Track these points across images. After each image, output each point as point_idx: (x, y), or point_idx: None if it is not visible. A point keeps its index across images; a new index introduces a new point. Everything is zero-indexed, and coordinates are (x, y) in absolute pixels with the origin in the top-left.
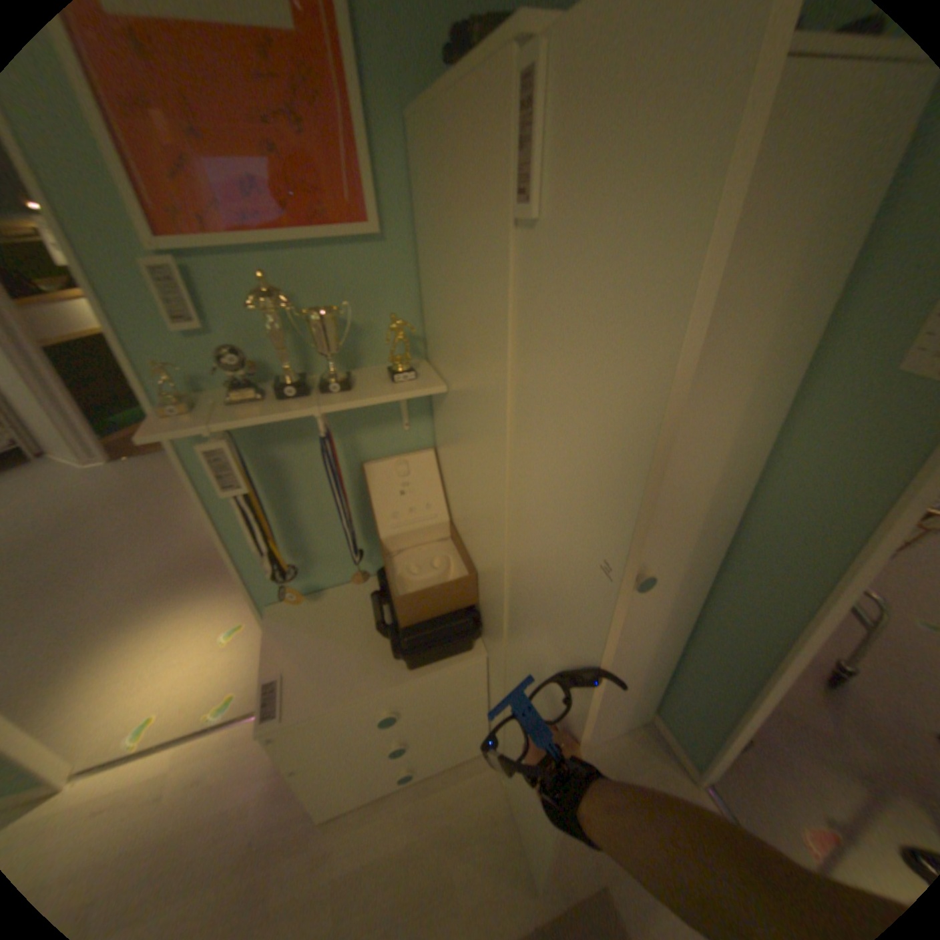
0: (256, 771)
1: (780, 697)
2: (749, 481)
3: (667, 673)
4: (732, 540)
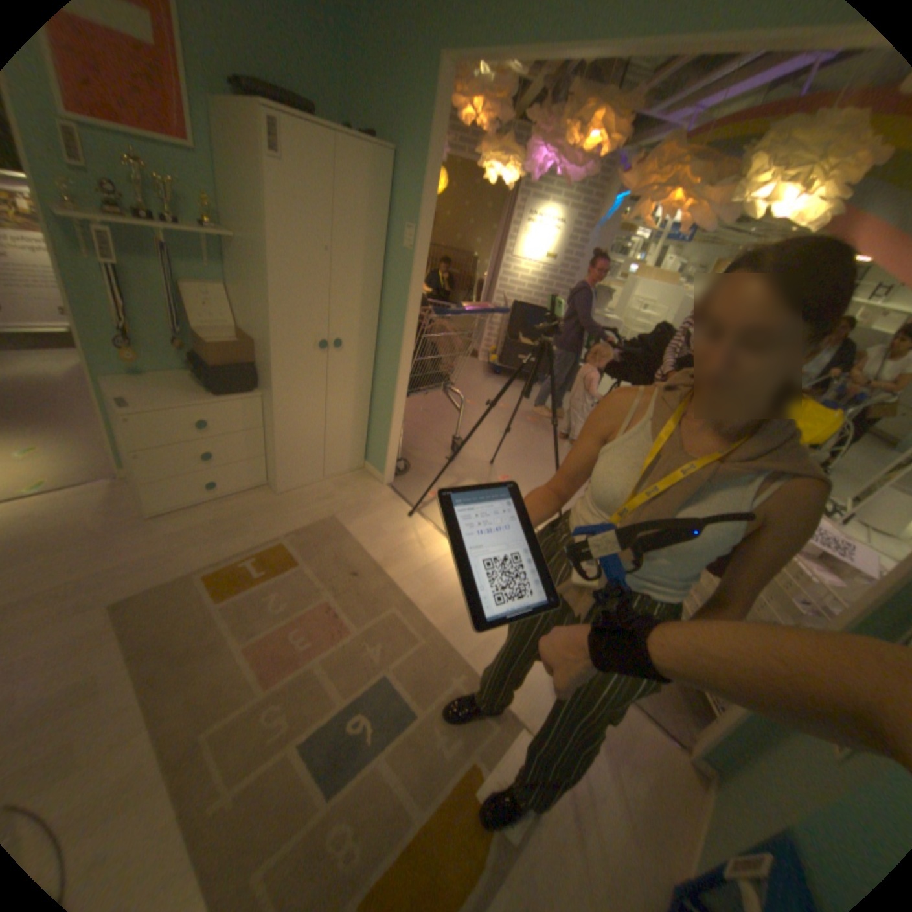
0: (83, 509)
1: (400, 409)
2: (374, 301)
3: (362, 424)
4: (376, 337)
